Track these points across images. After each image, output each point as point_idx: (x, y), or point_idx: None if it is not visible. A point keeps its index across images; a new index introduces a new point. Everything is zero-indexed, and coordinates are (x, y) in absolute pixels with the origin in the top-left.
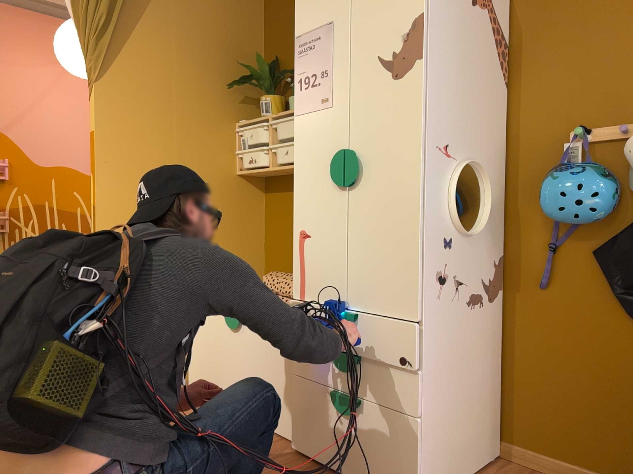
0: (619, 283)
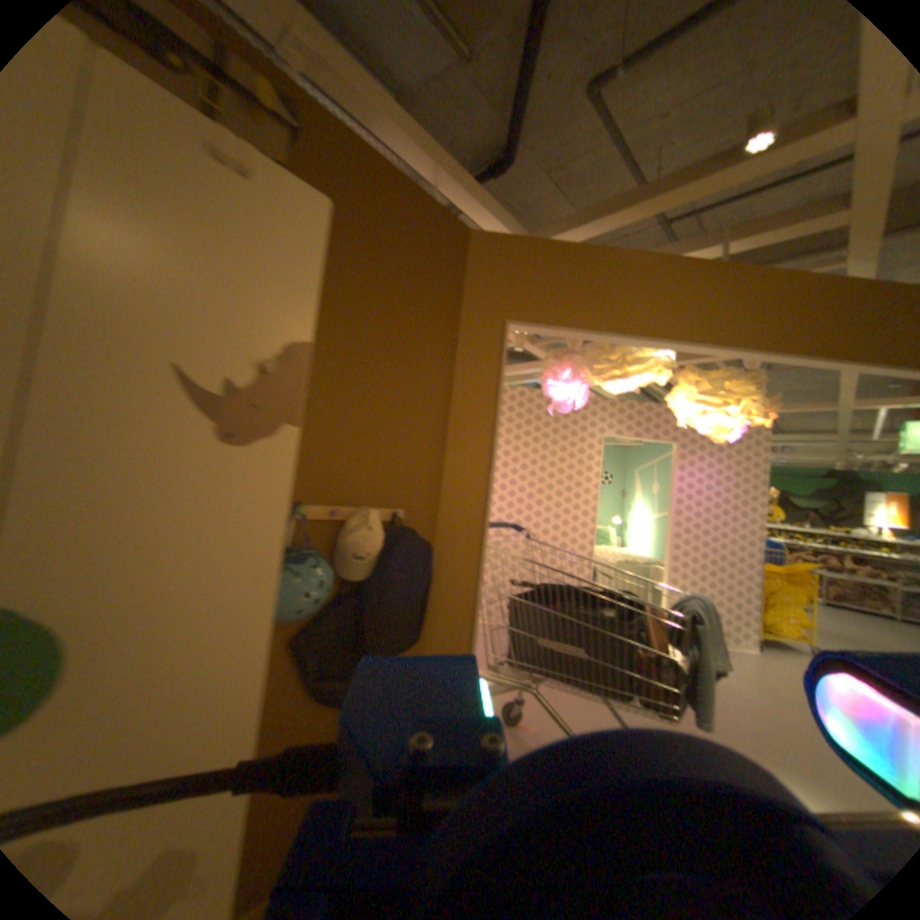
0: (314, 672)
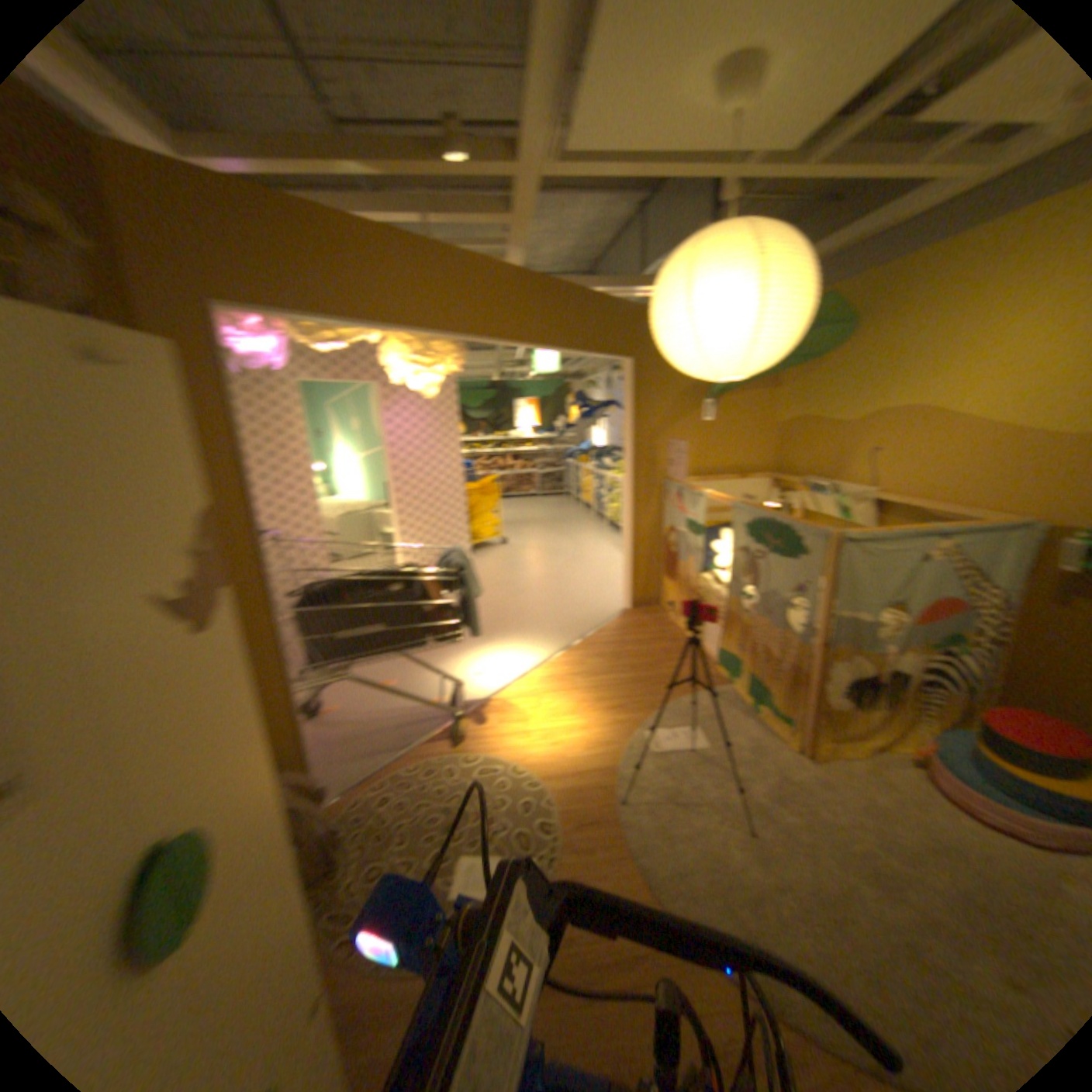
0: None
